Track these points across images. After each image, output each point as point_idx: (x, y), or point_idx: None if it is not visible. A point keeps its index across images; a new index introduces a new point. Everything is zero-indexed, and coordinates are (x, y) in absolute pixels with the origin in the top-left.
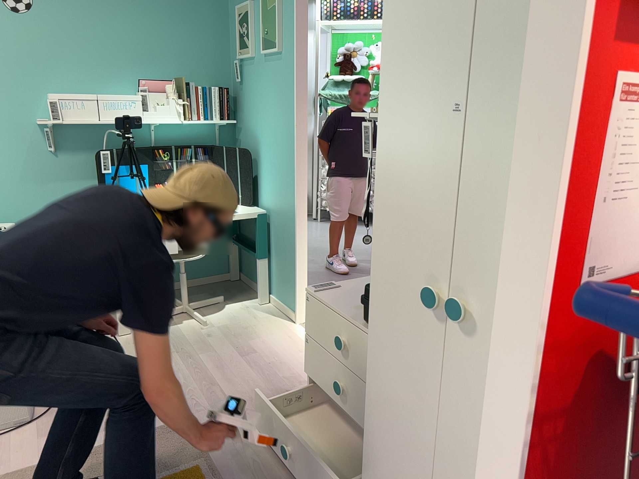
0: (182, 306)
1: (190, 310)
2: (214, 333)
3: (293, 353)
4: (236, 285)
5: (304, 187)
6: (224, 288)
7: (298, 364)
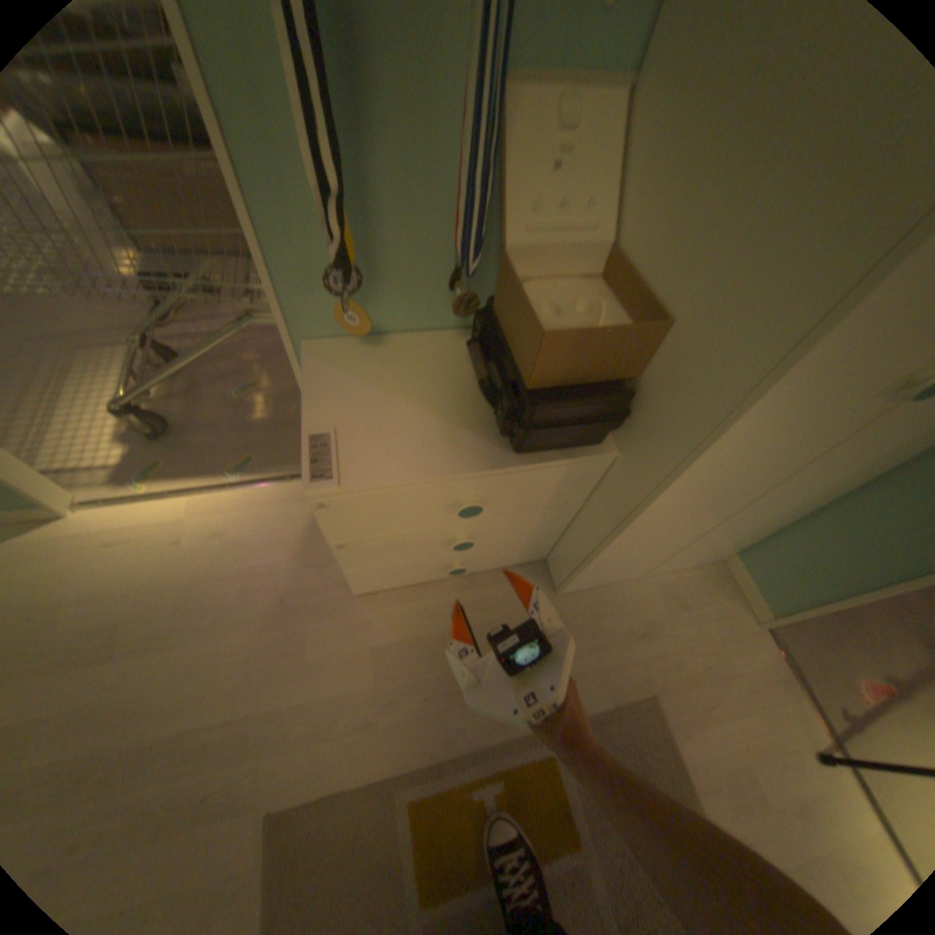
0: None
1: None
2: None
3: (171, 557)
4: None
5: None
6: None
7: (211, 559)
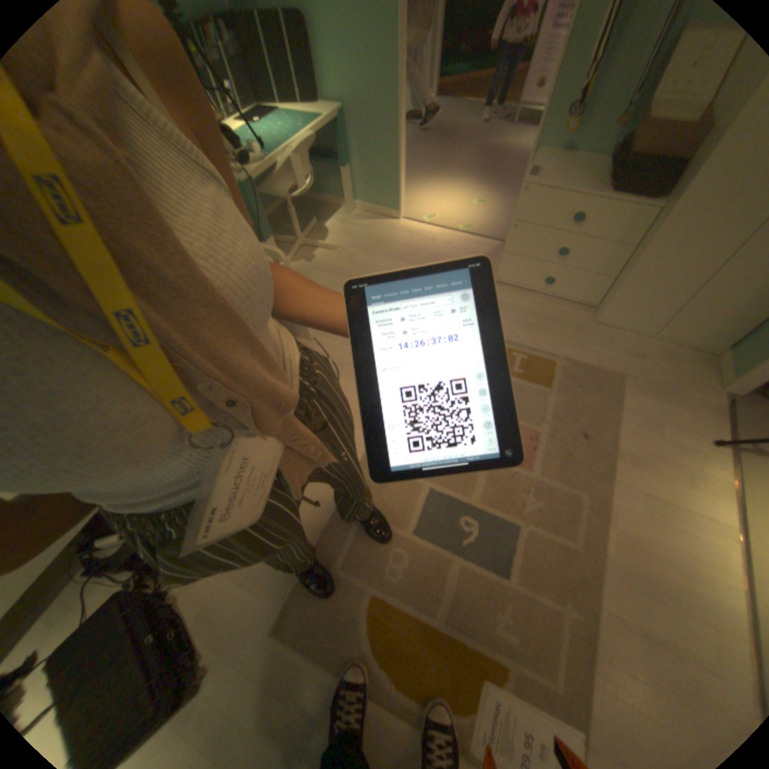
0: (298, 240)
1: (311, 242)
2: (353, 253)
3: (430, 244)
4: (300, 203)
5: (404, 62)
6: (296, 210)
7: (443, 250)
